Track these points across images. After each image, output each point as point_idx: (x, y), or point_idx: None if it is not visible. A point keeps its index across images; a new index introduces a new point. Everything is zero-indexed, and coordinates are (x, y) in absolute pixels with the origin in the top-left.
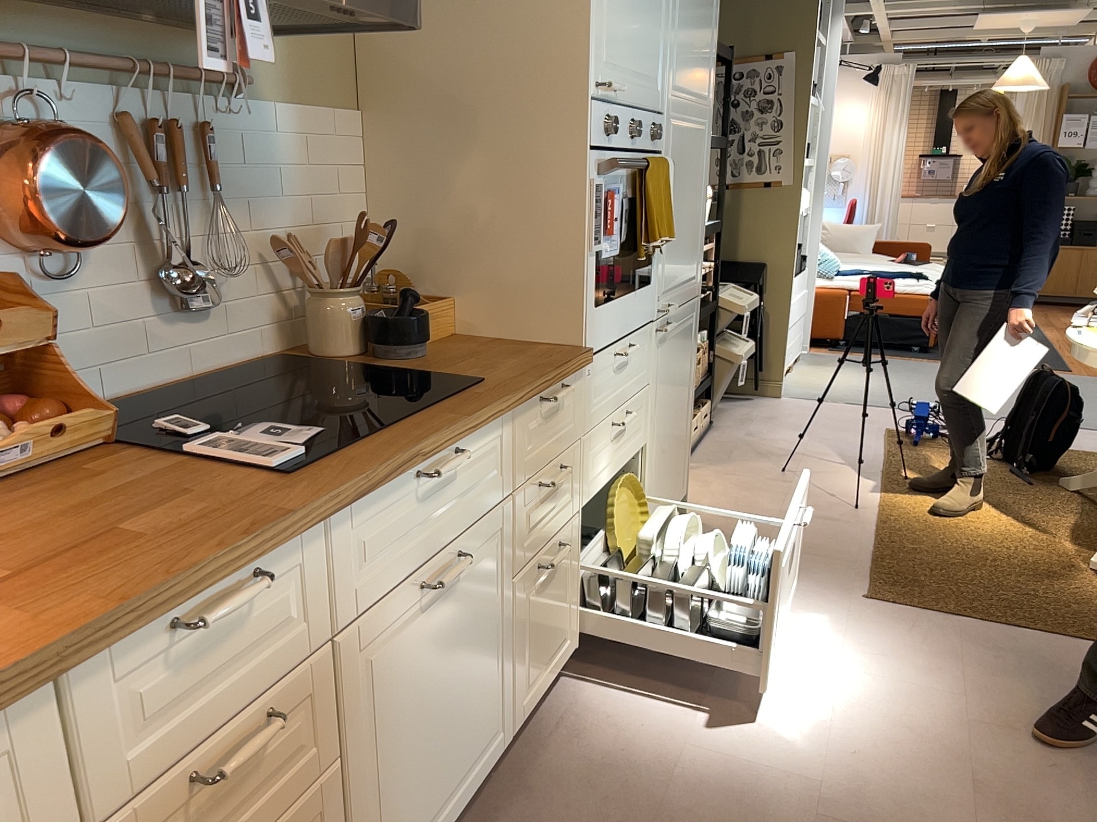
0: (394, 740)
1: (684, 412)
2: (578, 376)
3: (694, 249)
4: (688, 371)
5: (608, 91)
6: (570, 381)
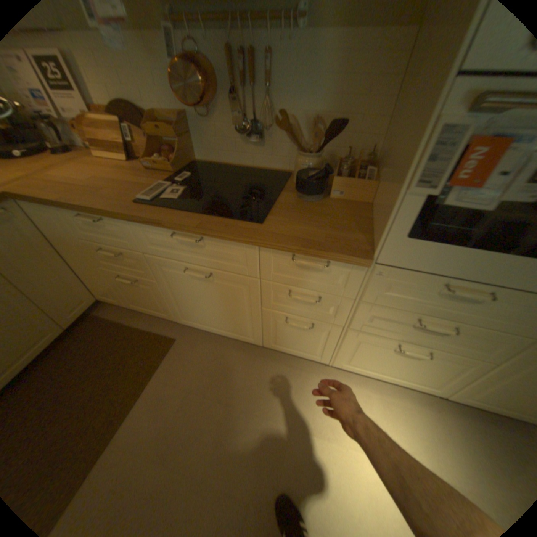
0: (183, 295)
1: None
2: (357, 267)
3: None
4: None
5: None
6: (342, 264)
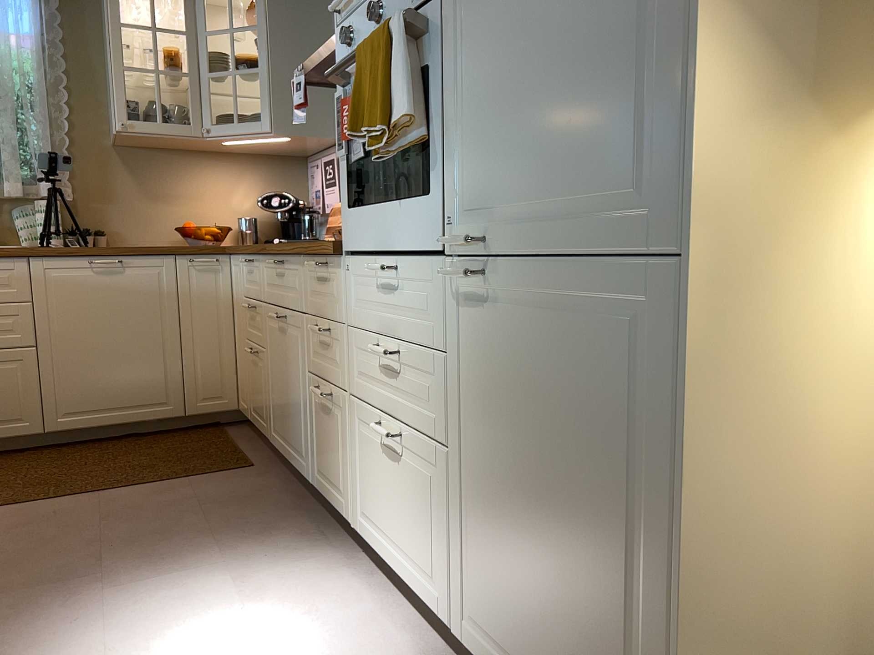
0: (274, 372)
1: (609, 558)
2: (338, 264)
3: (614, 120)
4: (625, 461)
5: (350, 4)
6: (332, 264)
